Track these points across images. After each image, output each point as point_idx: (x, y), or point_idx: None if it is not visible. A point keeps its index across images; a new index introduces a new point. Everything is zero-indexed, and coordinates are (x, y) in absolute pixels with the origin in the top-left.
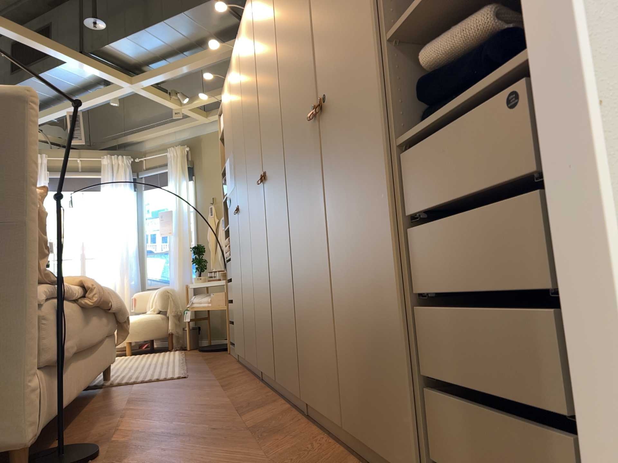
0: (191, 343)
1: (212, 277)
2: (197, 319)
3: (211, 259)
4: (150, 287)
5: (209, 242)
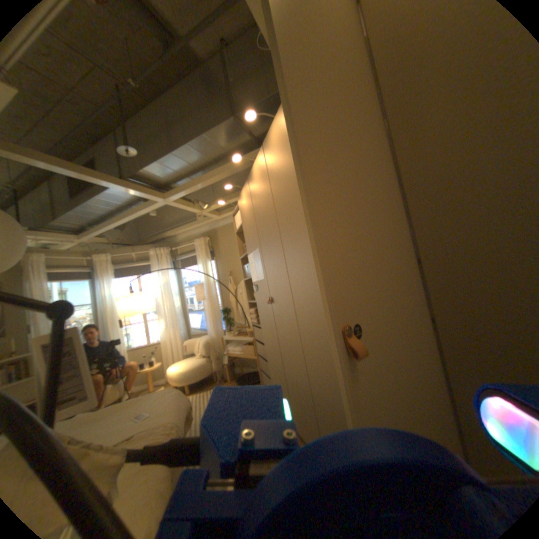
0: (229, 376)
1: (238, 330)
2: (230, 359)
3: (234, 314)
4: (193, 333)
5: (231, 302)
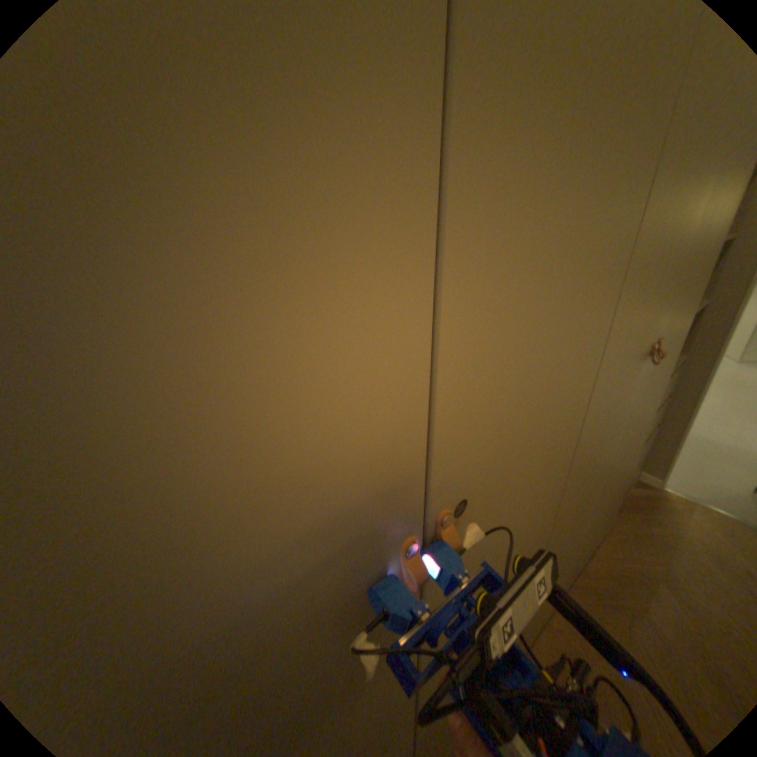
0: None
1: None
2: None
3: None
4: None
5: None
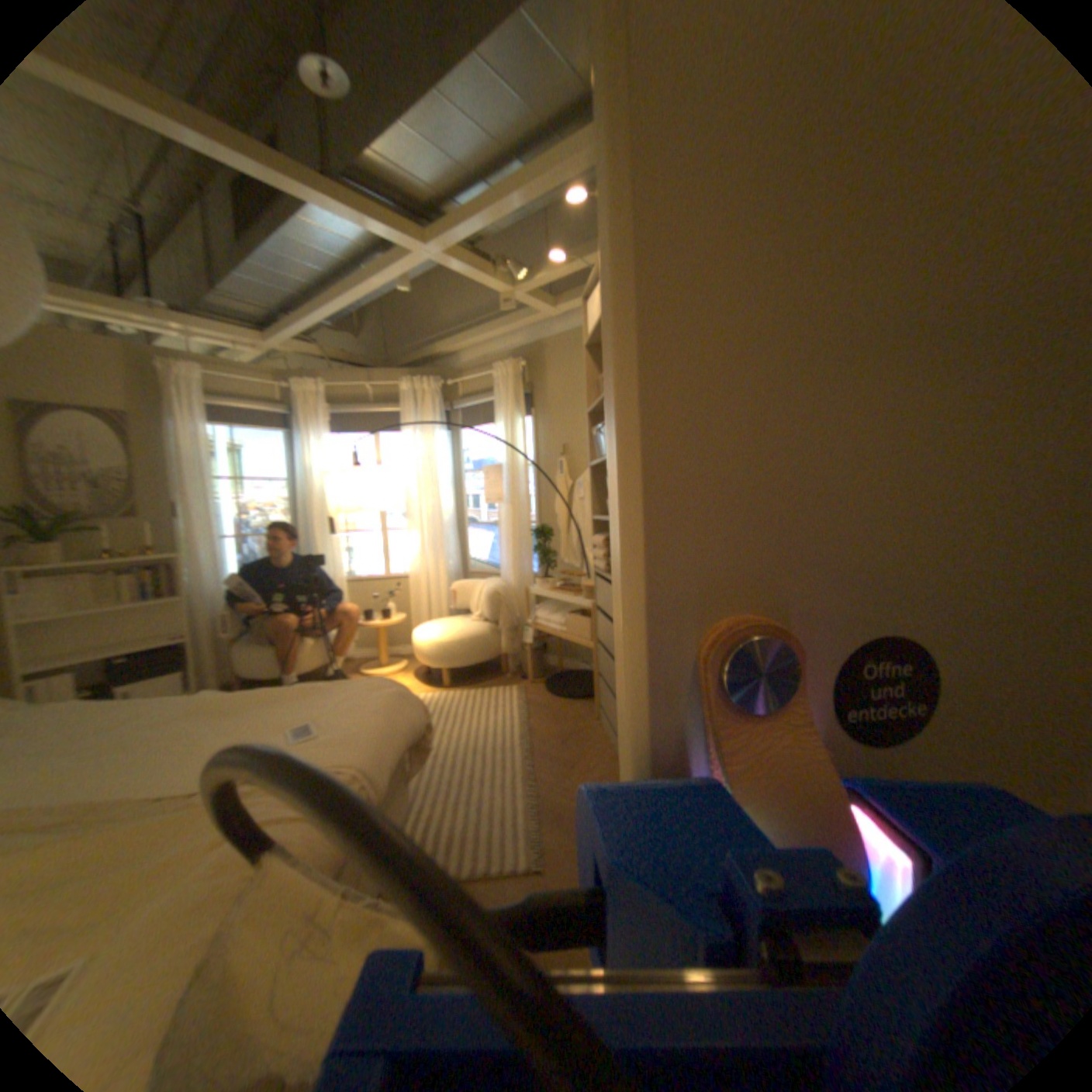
0: (535, 669)
1: (566, 579)
2: (542, 636)
3: (563, 544)
4: (475, 570)
5: (559, 516)
